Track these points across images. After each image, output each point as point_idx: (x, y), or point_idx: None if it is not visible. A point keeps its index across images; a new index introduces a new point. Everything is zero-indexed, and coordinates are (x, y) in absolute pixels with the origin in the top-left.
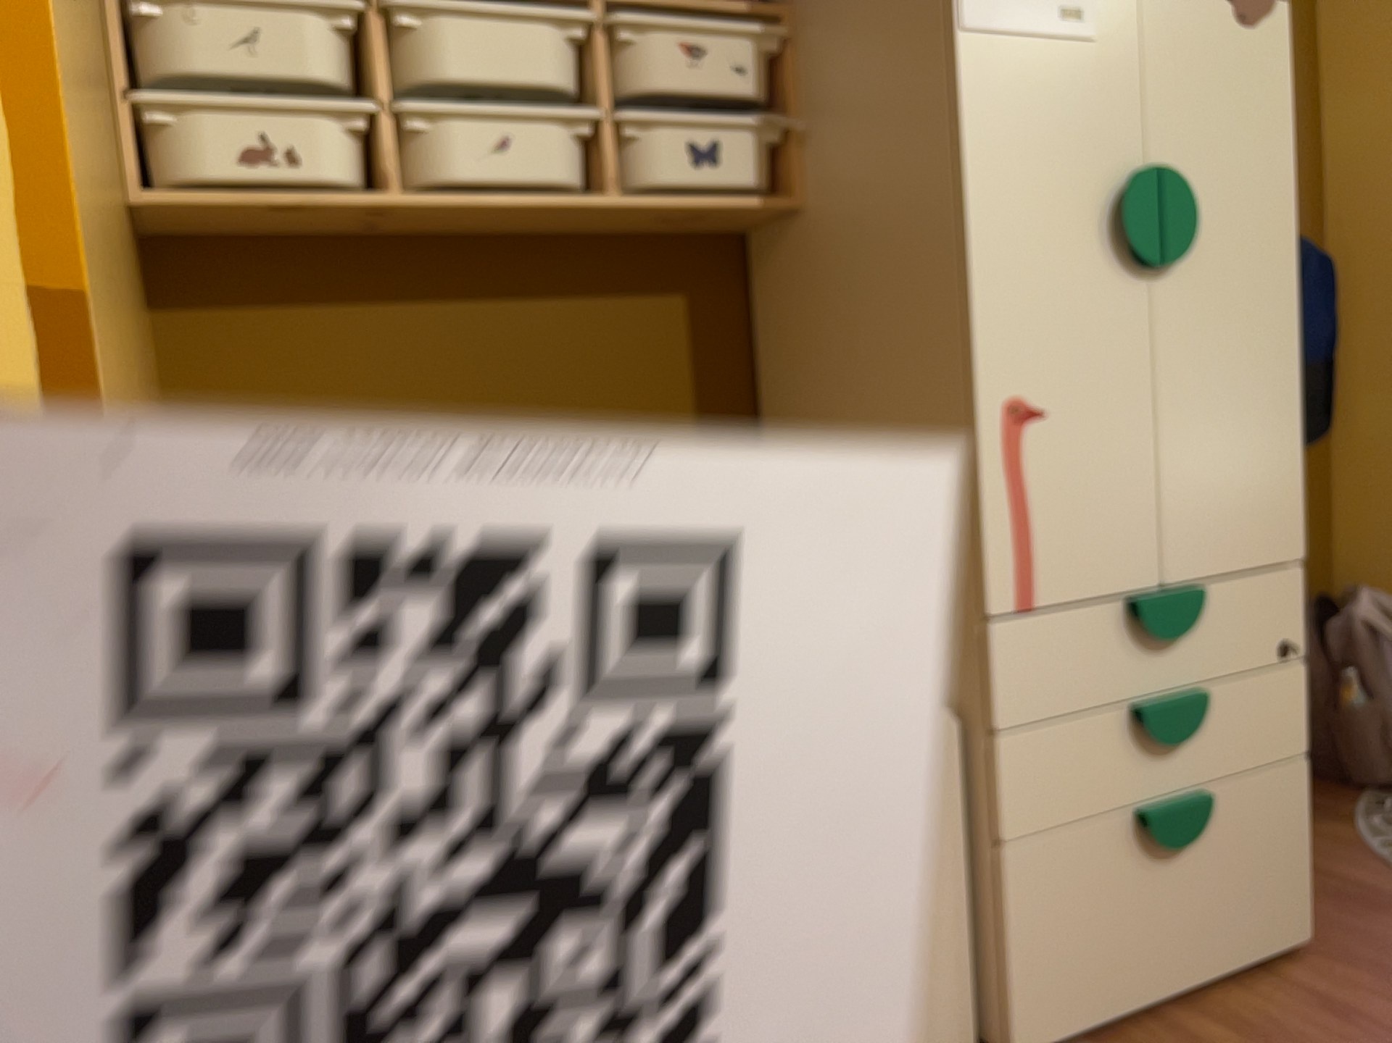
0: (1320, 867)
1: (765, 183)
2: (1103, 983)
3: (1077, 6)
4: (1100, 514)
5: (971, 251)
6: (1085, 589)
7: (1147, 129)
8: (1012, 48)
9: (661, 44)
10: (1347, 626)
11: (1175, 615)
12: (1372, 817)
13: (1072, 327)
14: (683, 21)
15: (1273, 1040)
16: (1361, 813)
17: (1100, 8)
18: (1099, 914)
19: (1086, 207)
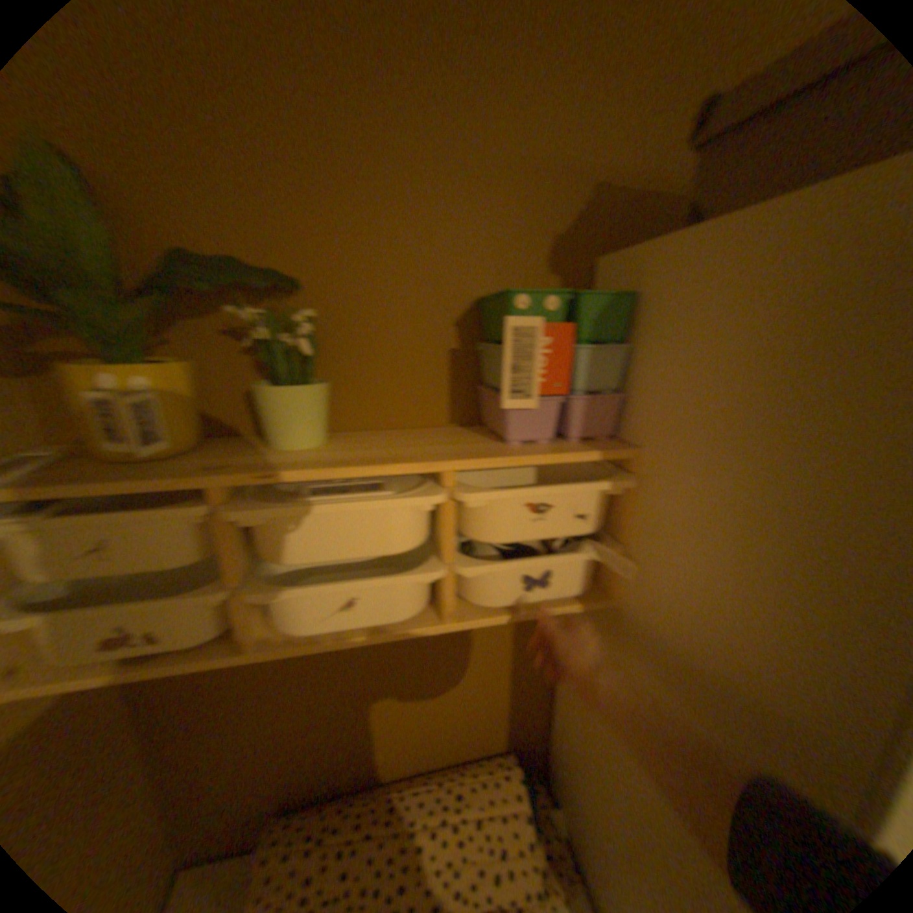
0: None
1: (587, 582)
2: None
3: None
4: None
5: None
6: None
7: None
8: None
9: (507, 505)
10: None
11: None
12: None
13: None
14: (531, 489)
15: None
16: None
17: None
18: None
19: None
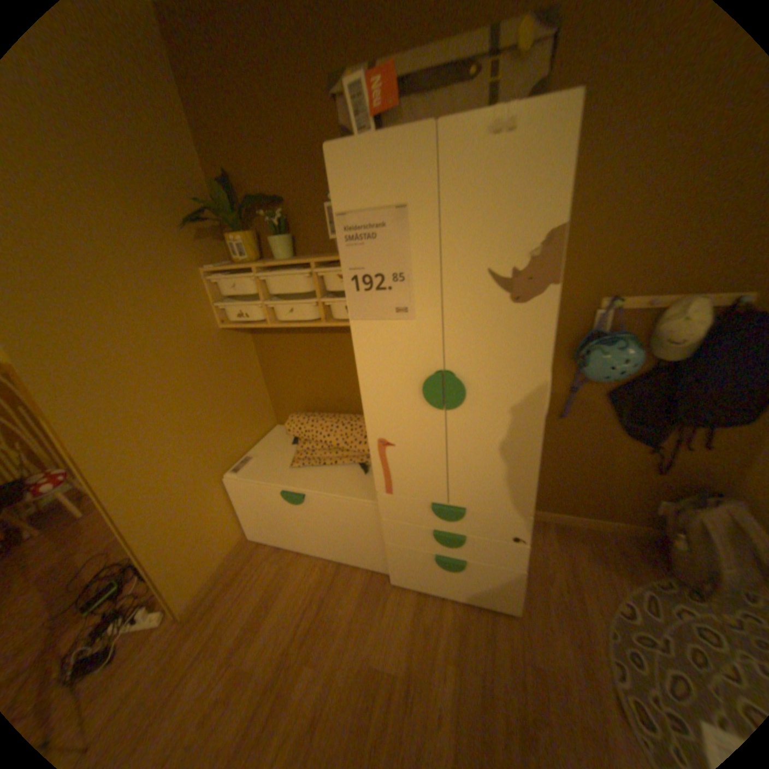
0: (579, 594)
1: None
2: (420, 583)
3: (403, 307)
4: (418, 477)
5: (362, 392)
6: (411, 495)
7: (442, 355)
8: (373, 325)
9: (331, 276)
10: (686, 519)
11: (447, 514)
12: (642, 592)
13: (404, 421)
14: (335, 269)
15: (458, 631)
16: (642, 587)
17: (416, 306)
18: (419, 569)
19: (409, 383)
